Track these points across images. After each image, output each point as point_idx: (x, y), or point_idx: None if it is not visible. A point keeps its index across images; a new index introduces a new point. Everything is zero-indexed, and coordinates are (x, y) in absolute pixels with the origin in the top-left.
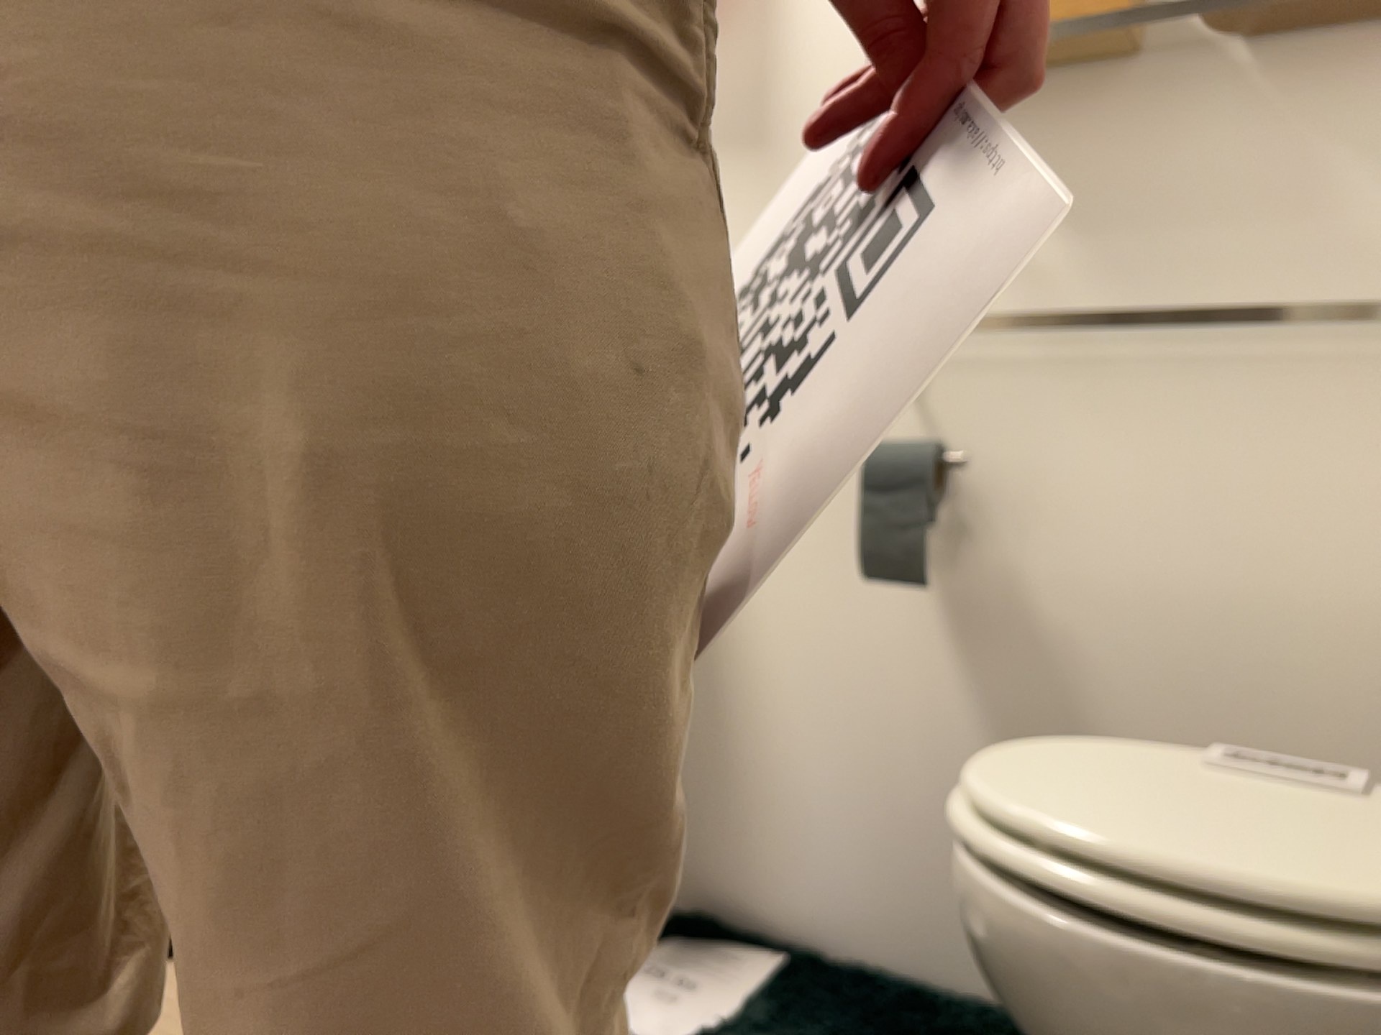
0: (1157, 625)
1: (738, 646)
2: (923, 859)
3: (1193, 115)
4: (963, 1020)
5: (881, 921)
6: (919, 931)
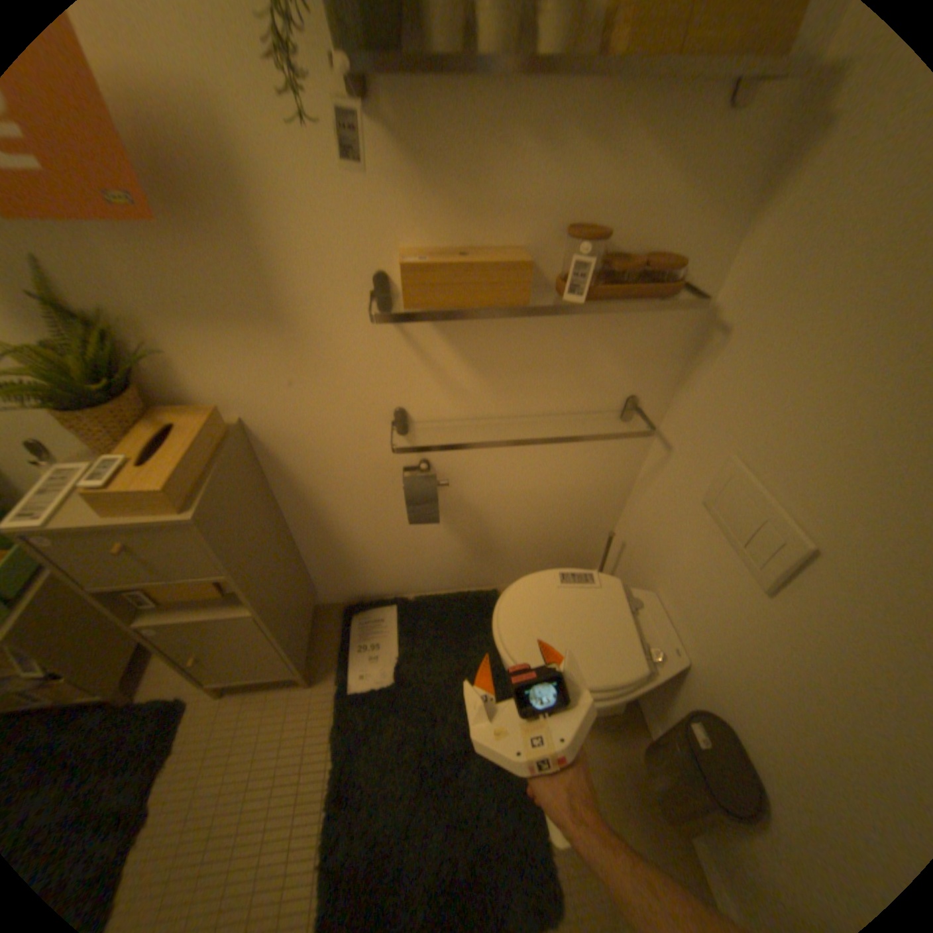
0: (513, 500)
1: (344, 533)
2: (435, 567)
3: (539, 323)
4: (460, 606)
5: (422, 582)
6: (436, 581)
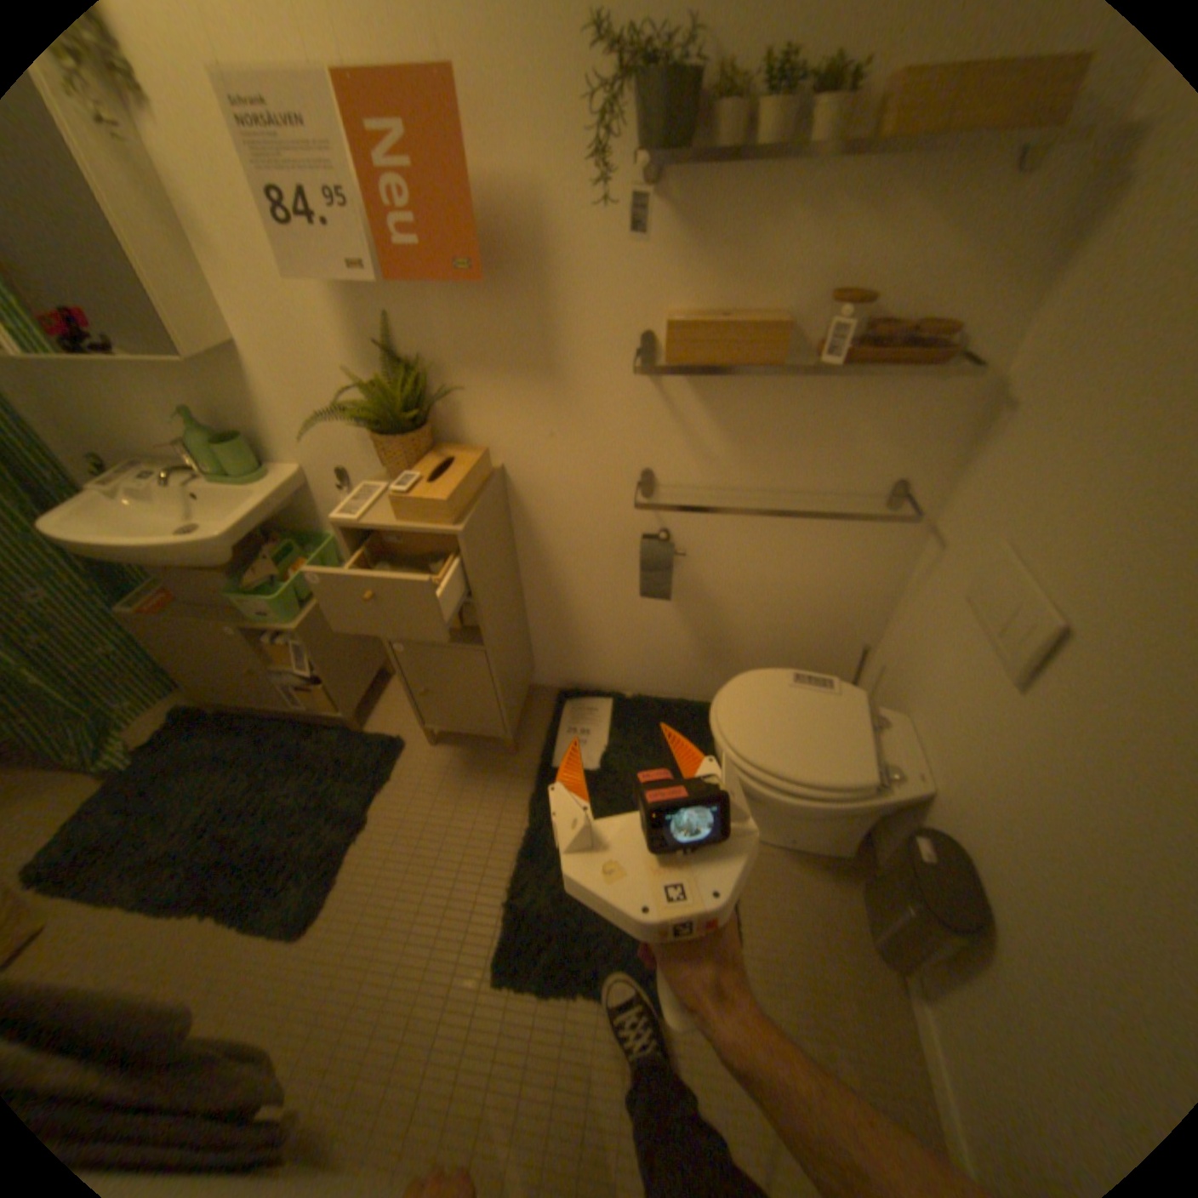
0: (755, 593)
1: (574, 605)
2: (660, 664)
3: (800, 391)
4: (682, 713)
5: (644, 681)
6: (659, 682)
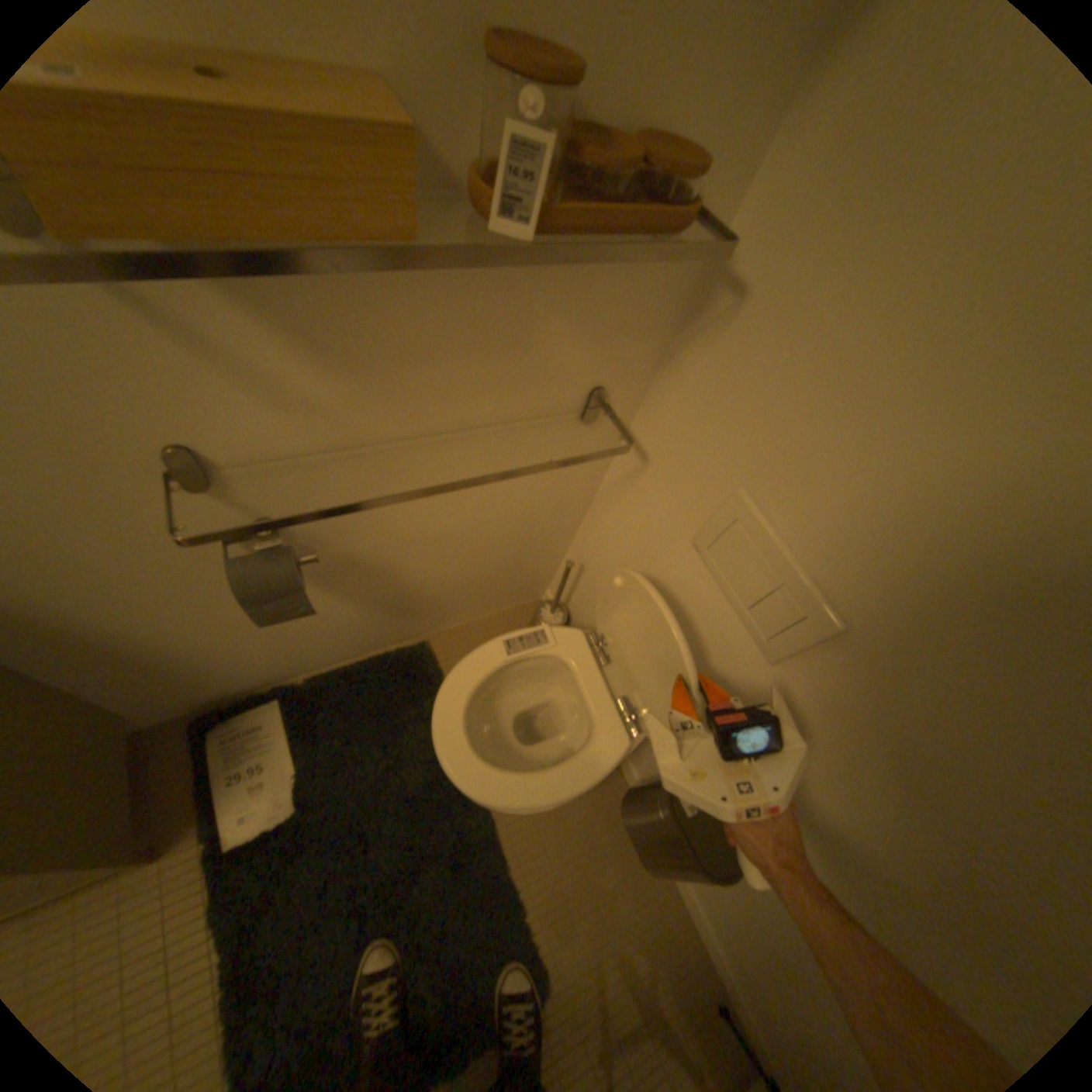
0: (431, 543)
1: (141, 644)
2: (327, 641)
3: (441, 267)
4: (376, 677)
5: (312, 660)
6: (333, 654)
